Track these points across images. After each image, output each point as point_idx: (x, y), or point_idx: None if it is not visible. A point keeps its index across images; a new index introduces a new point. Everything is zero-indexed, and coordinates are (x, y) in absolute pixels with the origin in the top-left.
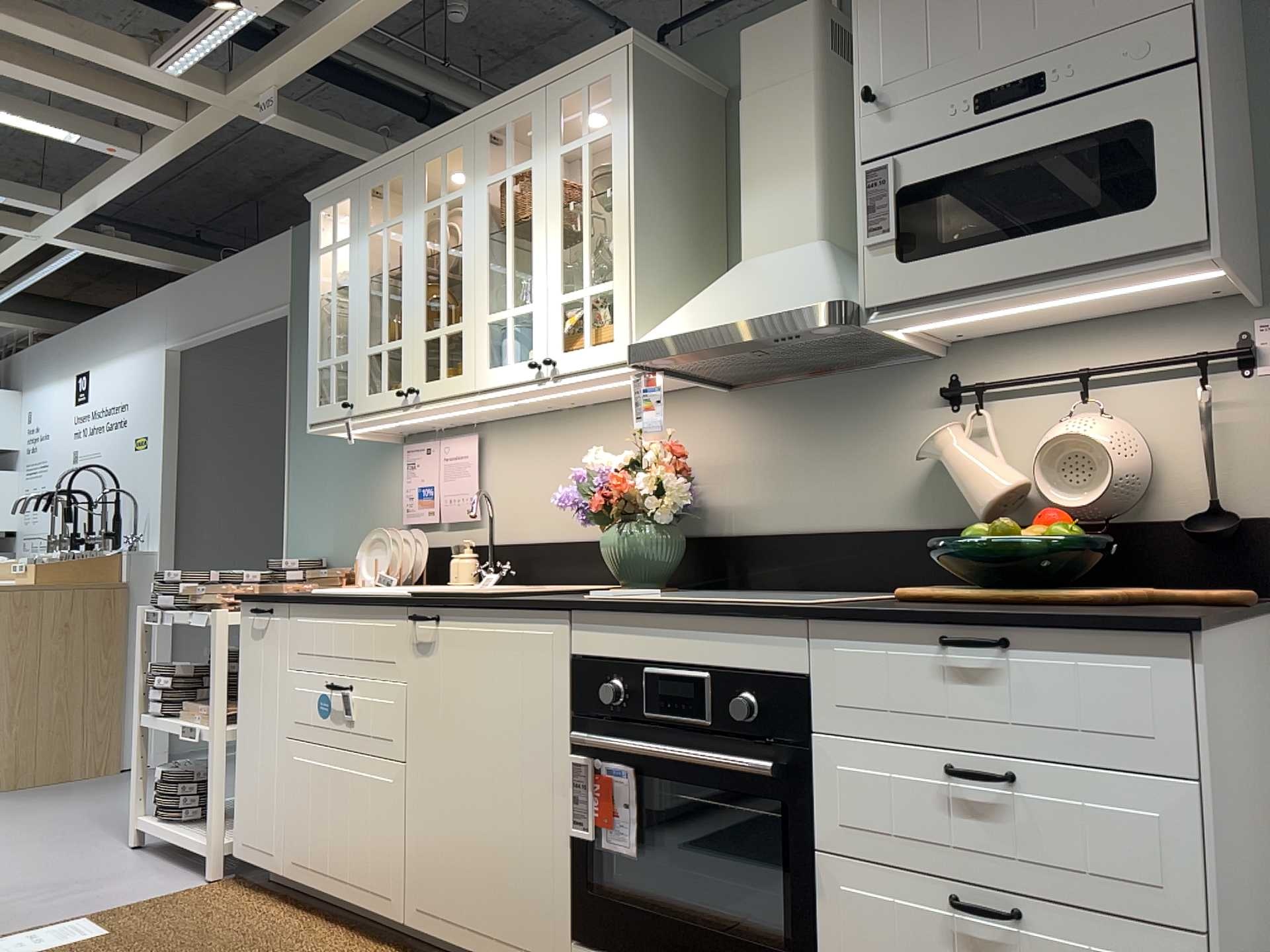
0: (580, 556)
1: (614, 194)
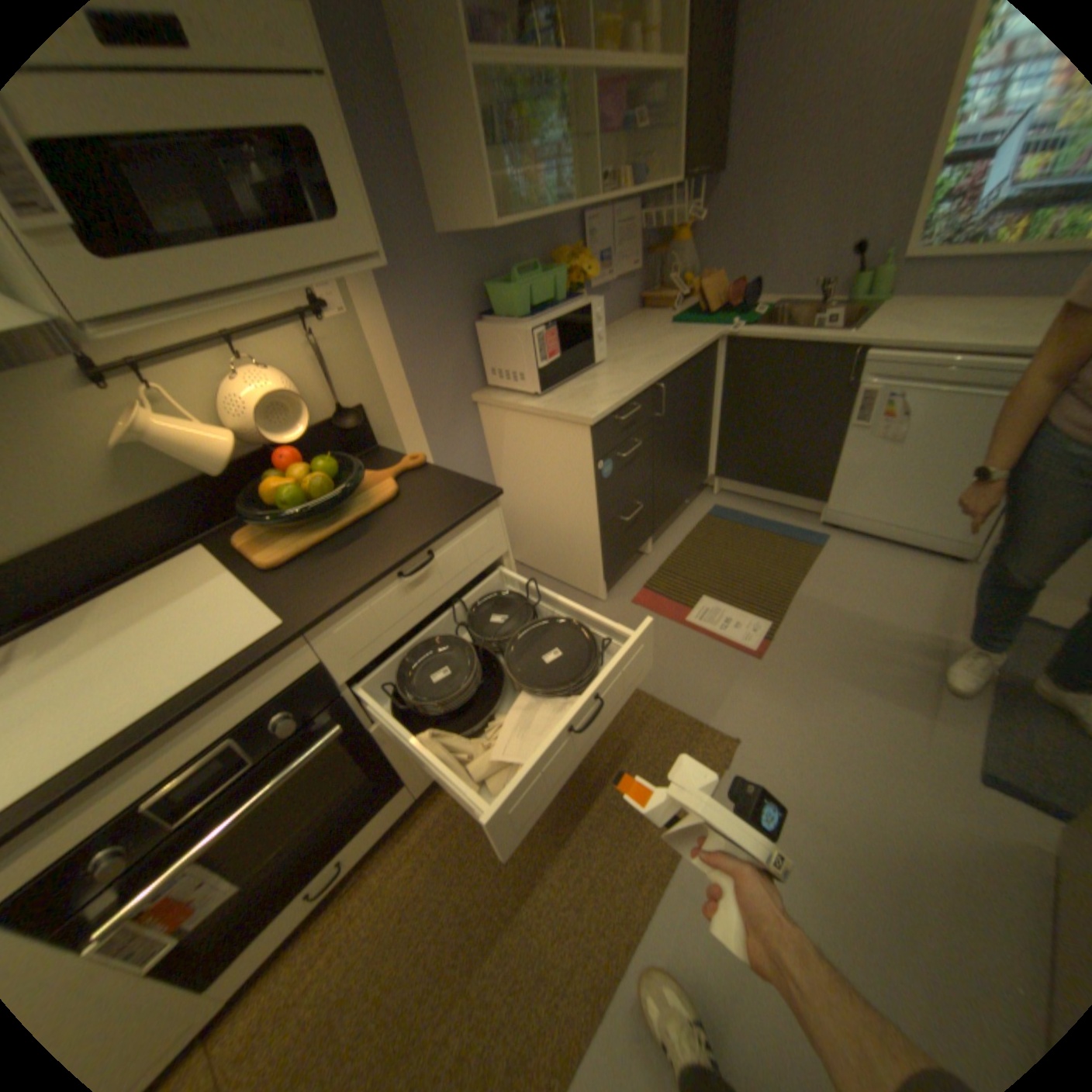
0: None
1: None
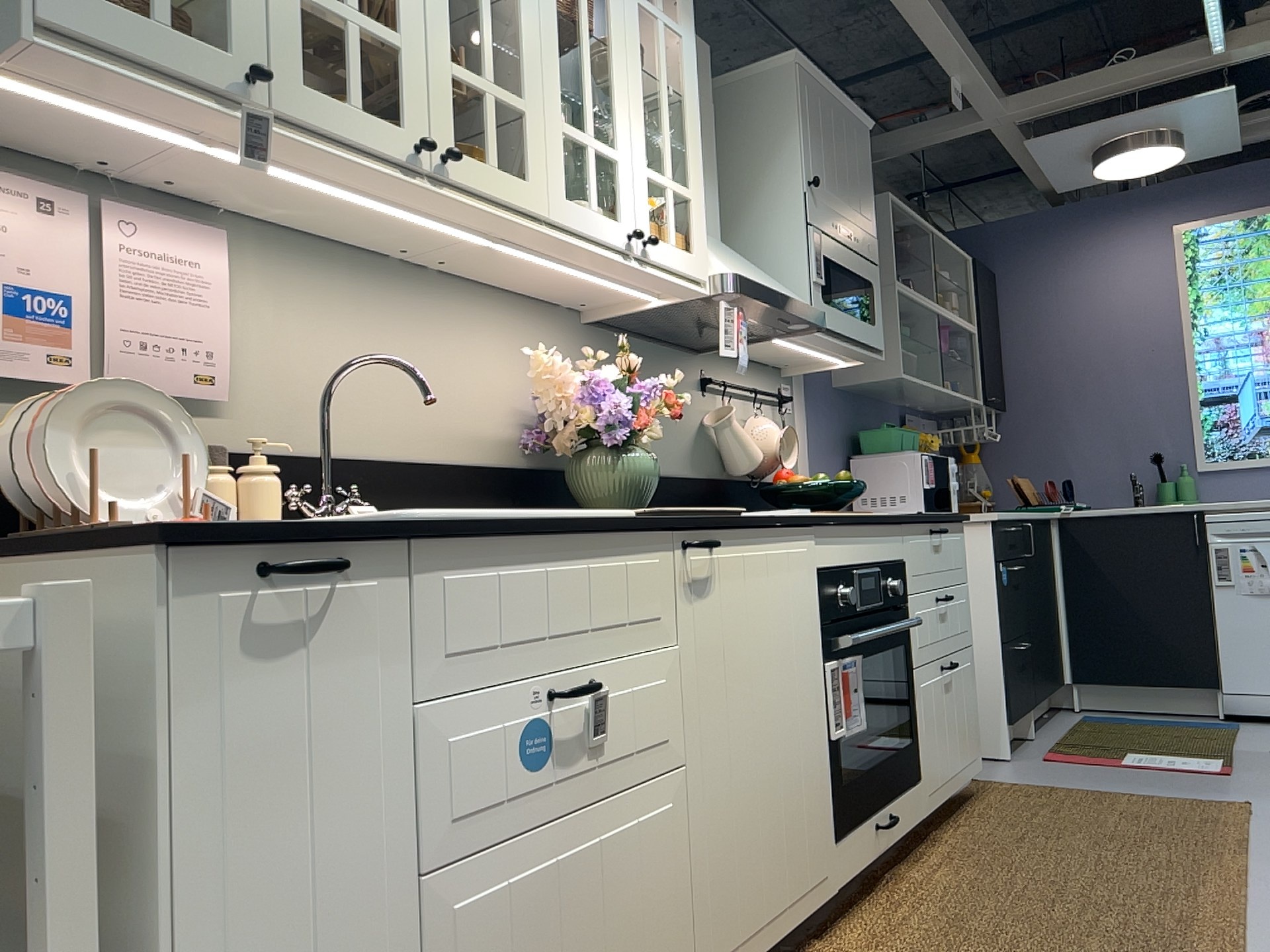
0: (437, 484)
1: (690, 105)
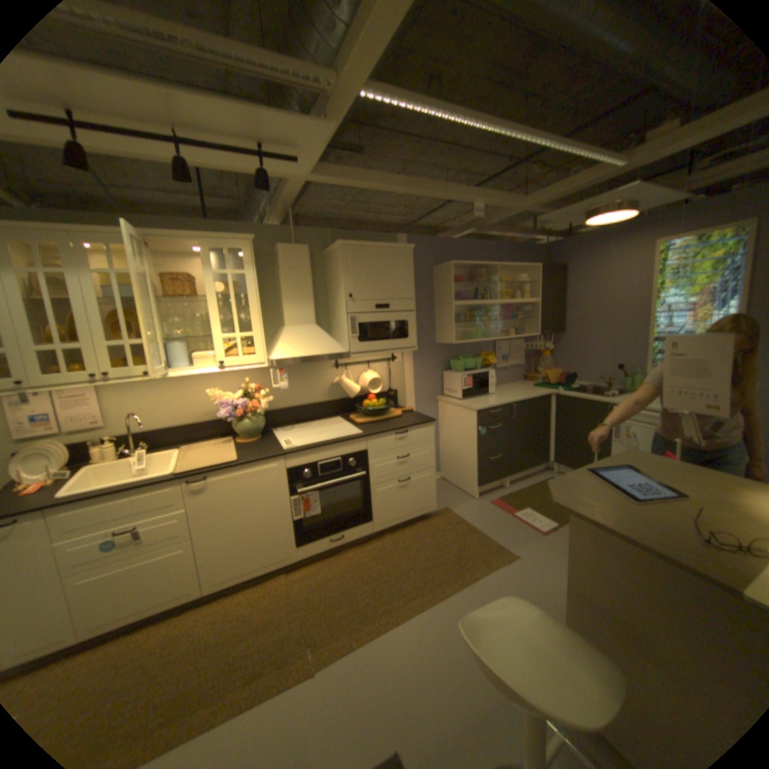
0: (190, 430)
1: (251, 300)
